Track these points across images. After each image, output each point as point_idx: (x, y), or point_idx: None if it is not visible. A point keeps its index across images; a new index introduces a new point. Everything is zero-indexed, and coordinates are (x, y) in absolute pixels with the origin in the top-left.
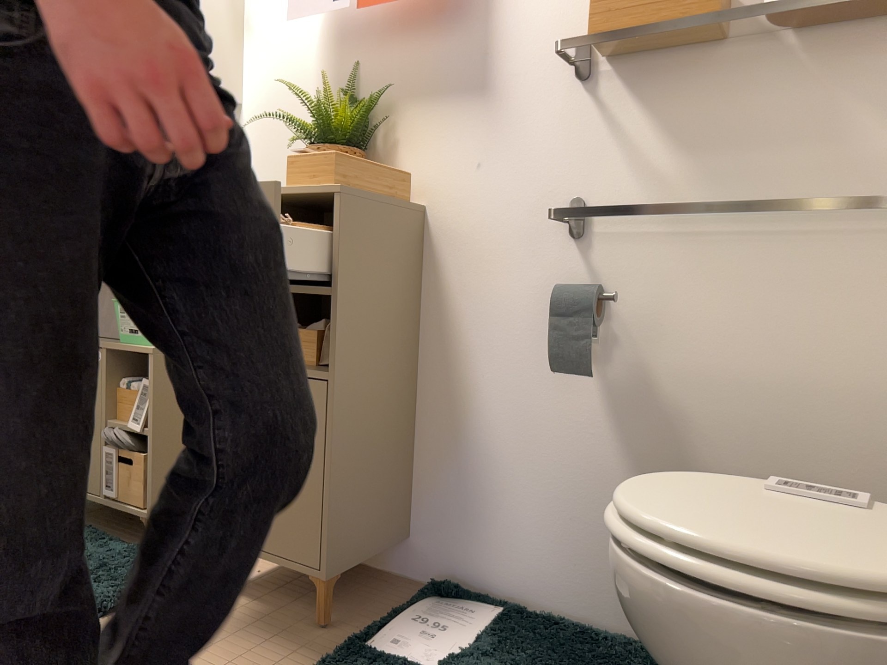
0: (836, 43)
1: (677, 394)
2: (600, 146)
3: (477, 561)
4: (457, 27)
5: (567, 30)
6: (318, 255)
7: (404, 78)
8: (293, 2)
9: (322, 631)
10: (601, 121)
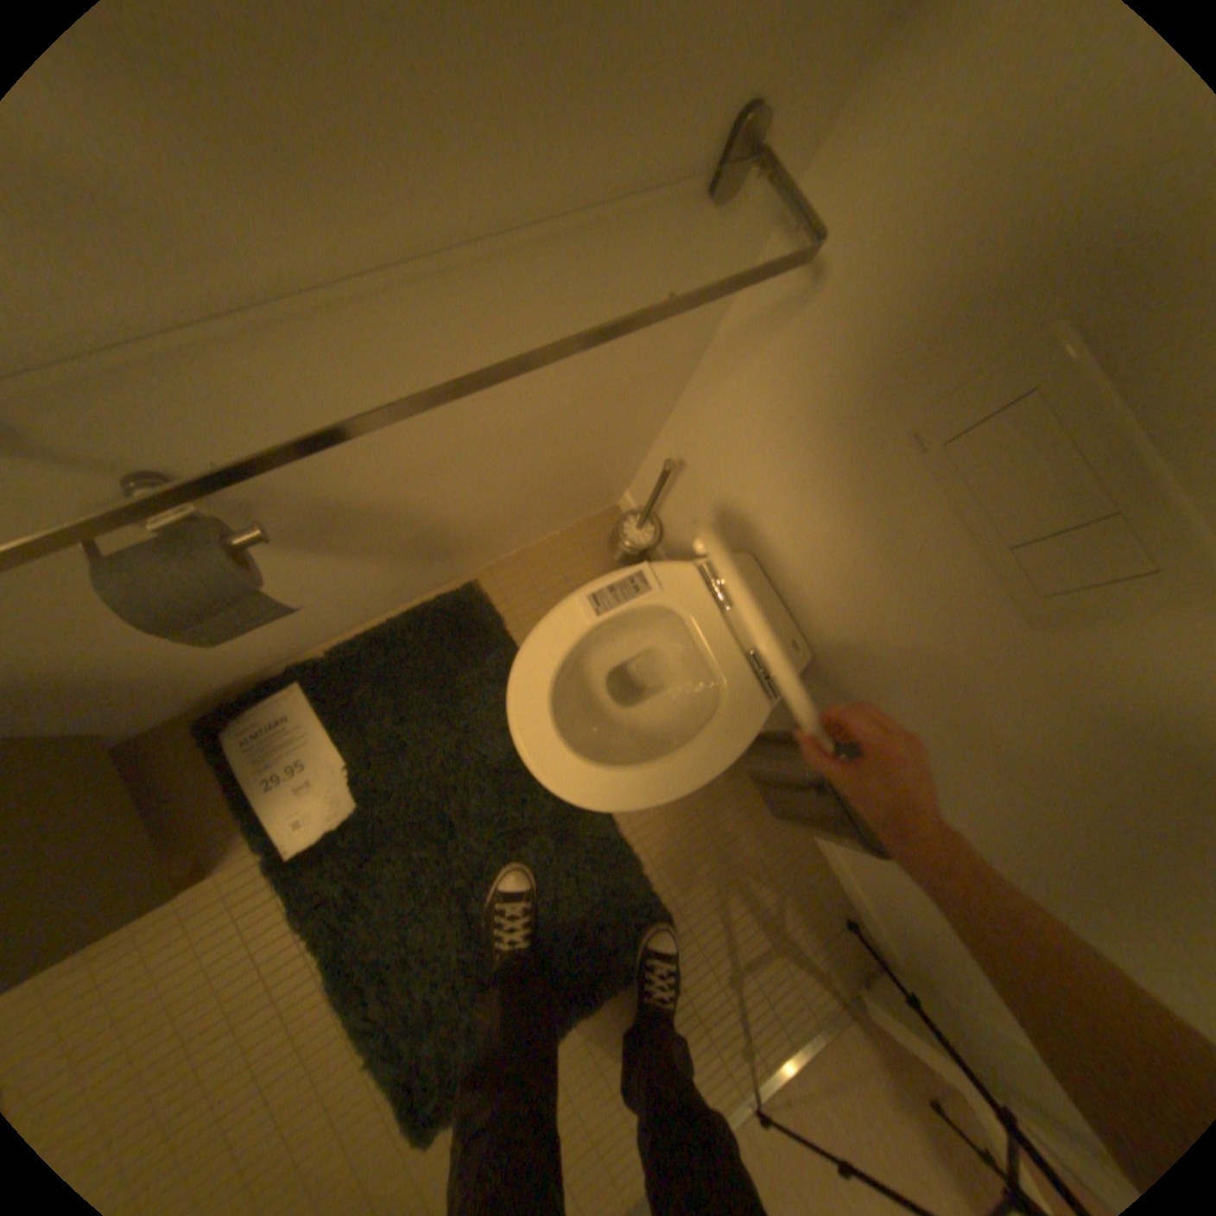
0: None
1: (380, 492)
2: None
3: (214, 681)
4: None
5: None
6: None
7: None
8: None
9: (203, 881)
10: None
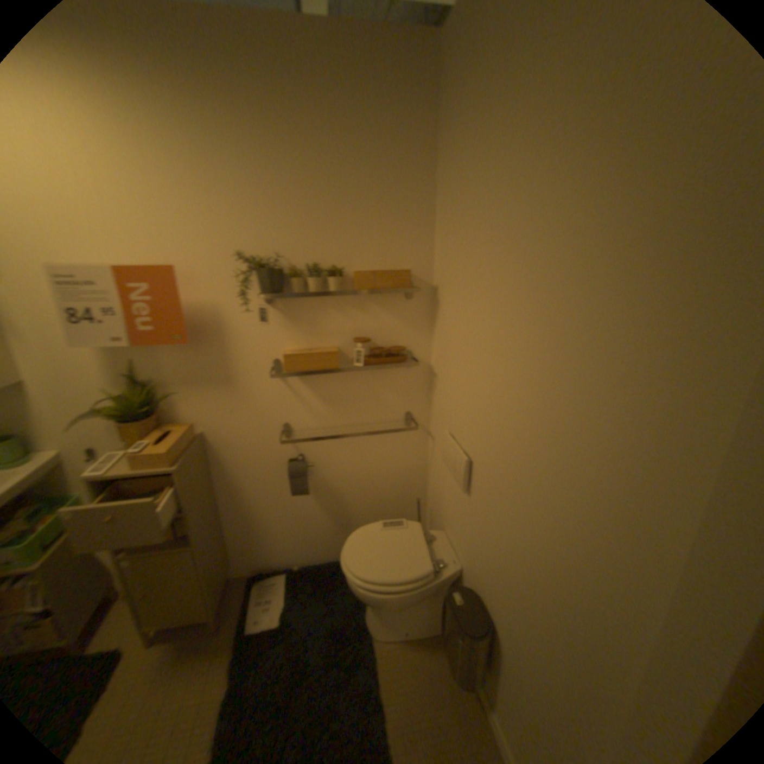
0: (374, 368)
1: (335, 485)
2: (290, 403)
3: (264, 561)
4: (199, 346)
5: (265, 354)
6: (166, 501)
7: (168, 370)
8: (67, 335)
9: (214, 638)
10: (289, 393)
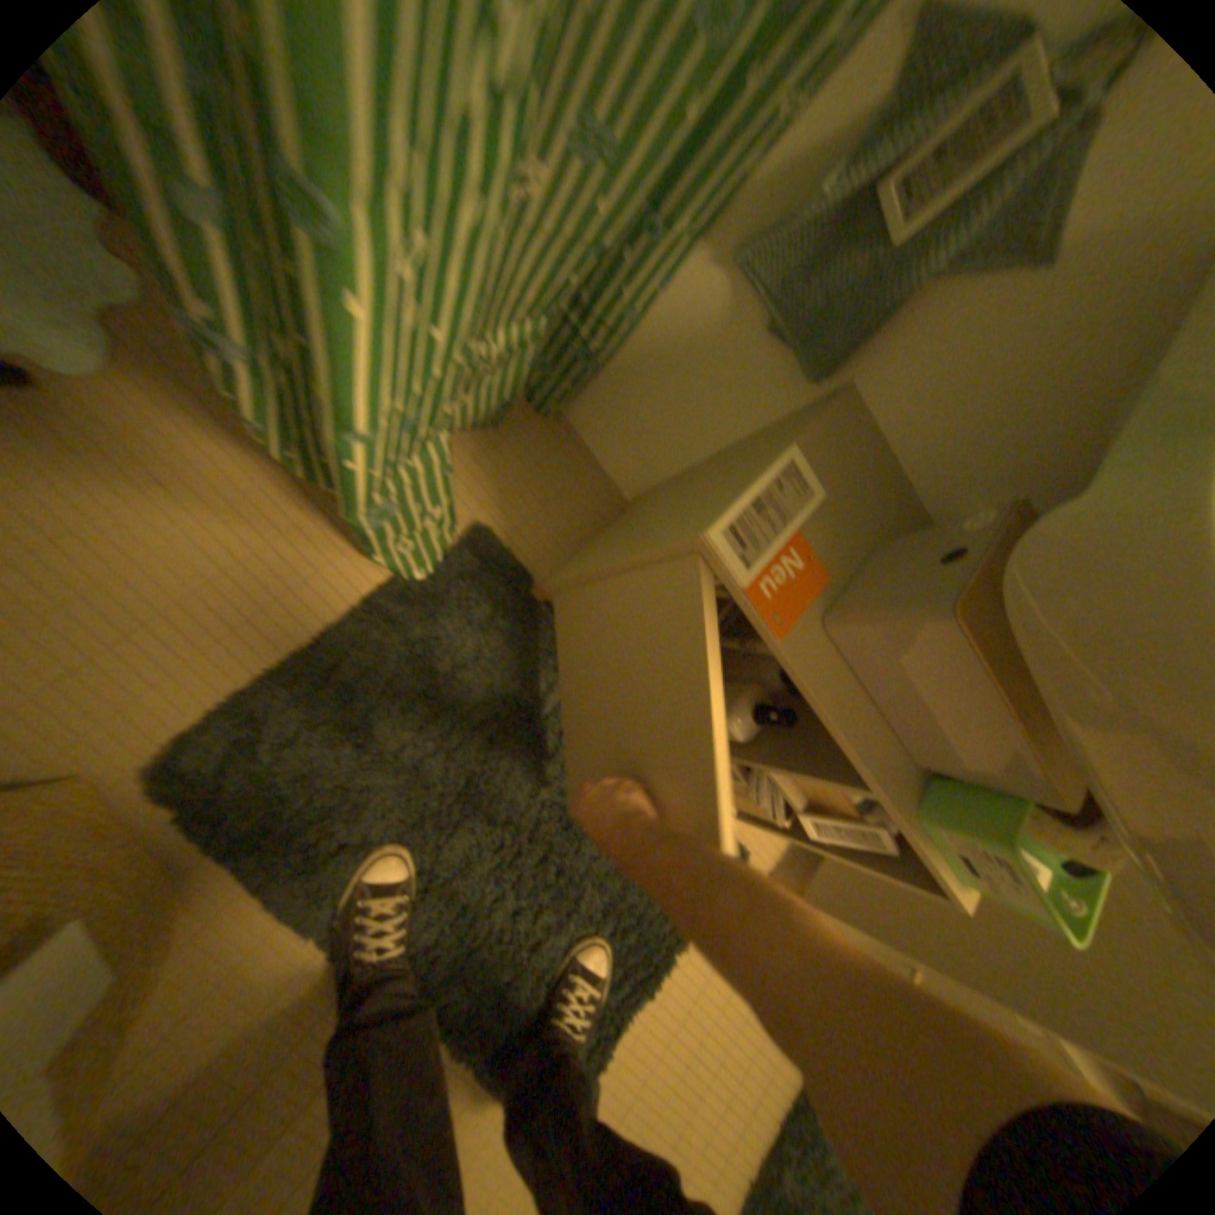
0: None
1: None
2: None
3: None
4: None
5: None
6: None
7: None
8: None
9: None
10: None
